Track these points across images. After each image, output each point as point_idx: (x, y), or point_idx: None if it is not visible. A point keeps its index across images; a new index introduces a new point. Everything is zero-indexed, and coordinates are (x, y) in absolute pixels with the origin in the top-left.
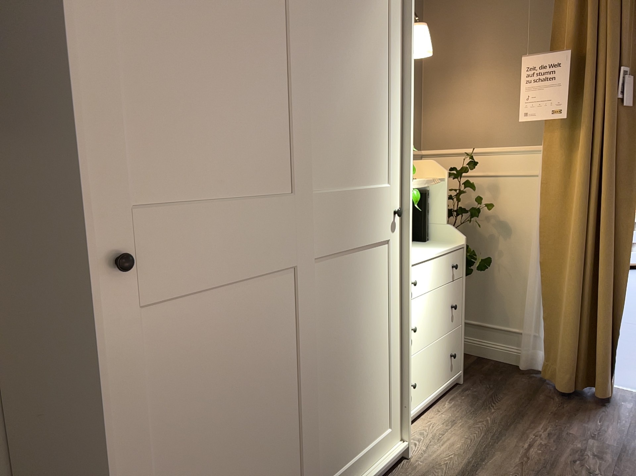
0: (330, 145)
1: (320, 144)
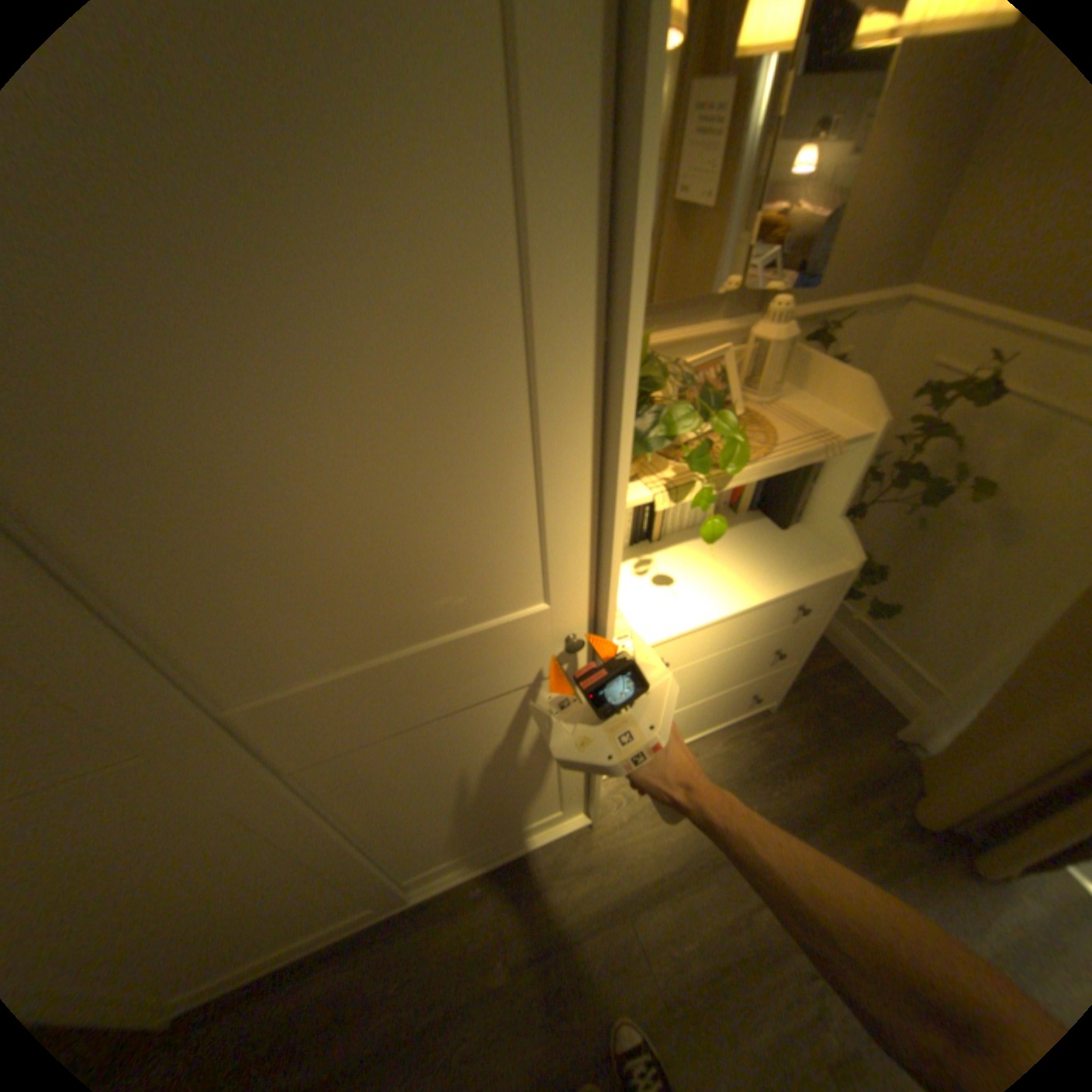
0: (255, 609)
1: (204, 623)
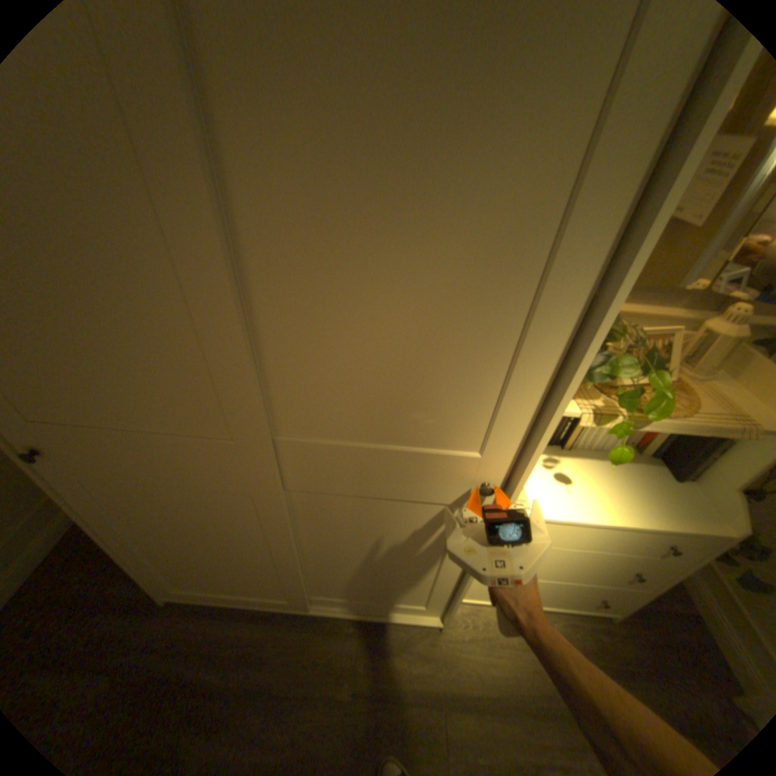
0: (320, 385)
1: (293, 382)
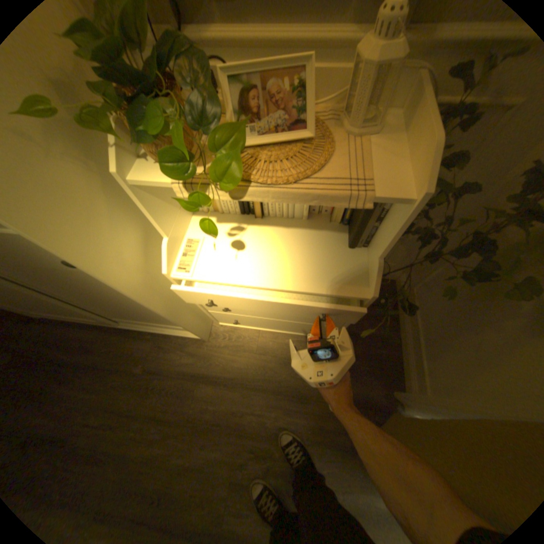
0: None
1: None
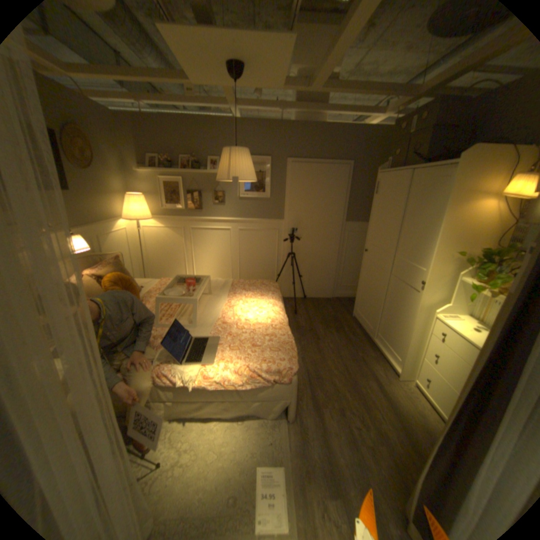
0: (406, 242)
1: (403, 241)
